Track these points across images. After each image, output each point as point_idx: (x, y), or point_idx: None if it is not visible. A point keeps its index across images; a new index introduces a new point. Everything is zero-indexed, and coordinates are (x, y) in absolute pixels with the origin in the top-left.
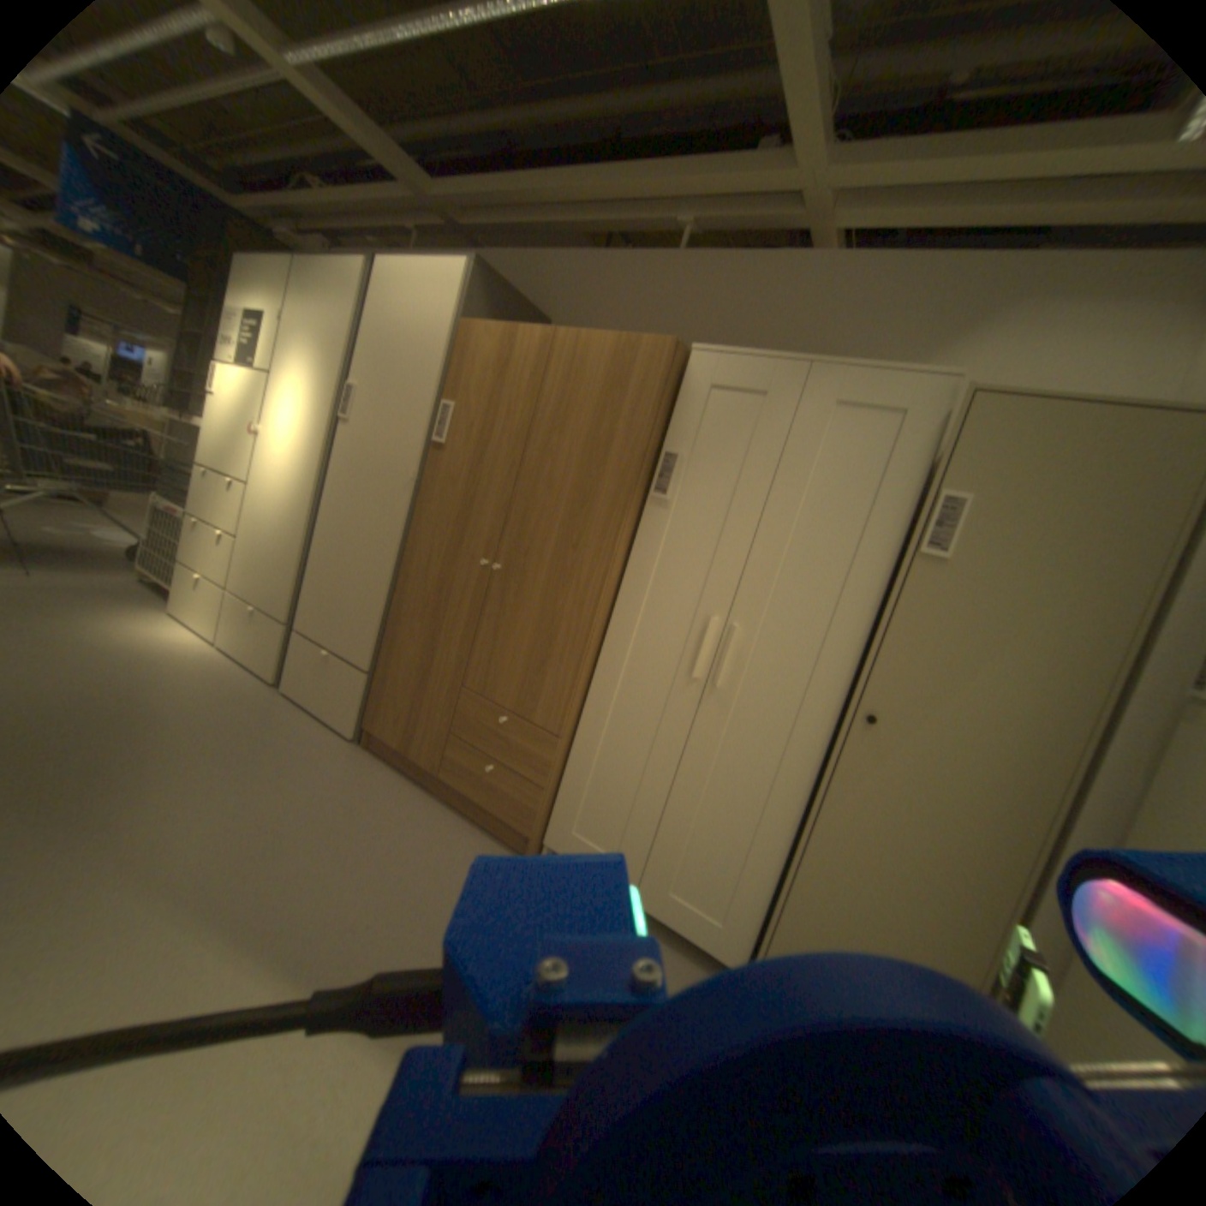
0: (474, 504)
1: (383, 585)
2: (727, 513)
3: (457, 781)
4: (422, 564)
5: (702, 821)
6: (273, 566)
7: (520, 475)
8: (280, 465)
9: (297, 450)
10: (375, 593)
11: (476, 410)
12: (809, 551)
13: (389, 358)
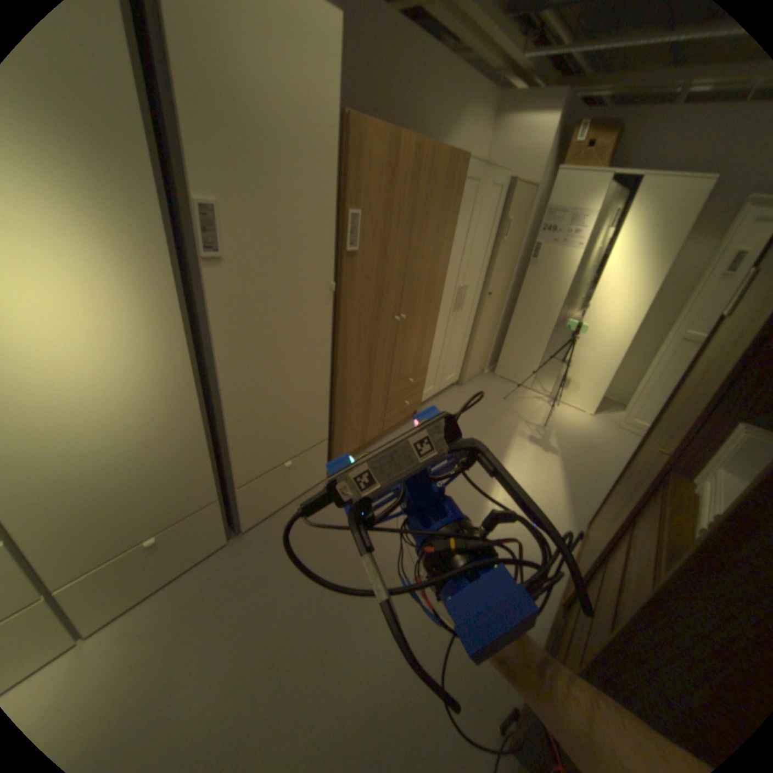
0: (385, 285)
1: (327, 378)
2: (466, 241)
3: (392, 420)
4: (356, 343)
5: (452, 351)
6: (165, 475)
7: (409, 254)
8: (82, 369)
9: (121, 328)
10: (323, 388)
11: (379, 212)
12: (480, 247)
13: (269, 154)
